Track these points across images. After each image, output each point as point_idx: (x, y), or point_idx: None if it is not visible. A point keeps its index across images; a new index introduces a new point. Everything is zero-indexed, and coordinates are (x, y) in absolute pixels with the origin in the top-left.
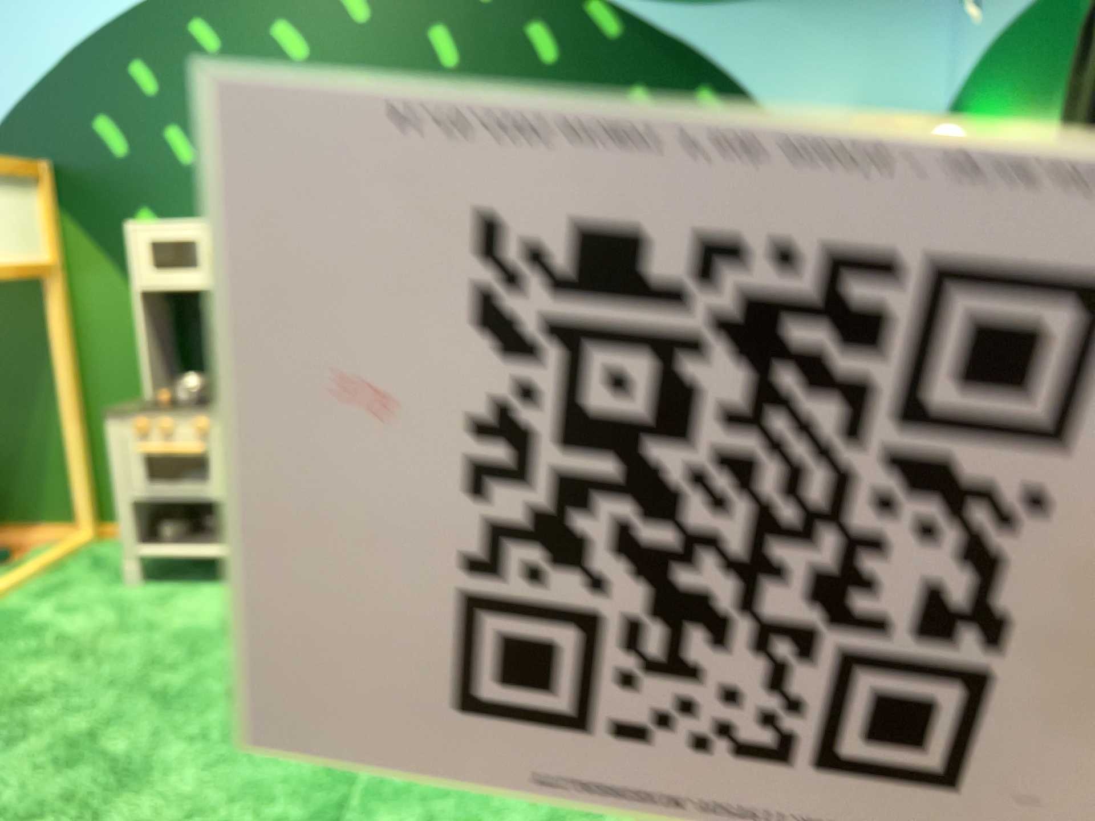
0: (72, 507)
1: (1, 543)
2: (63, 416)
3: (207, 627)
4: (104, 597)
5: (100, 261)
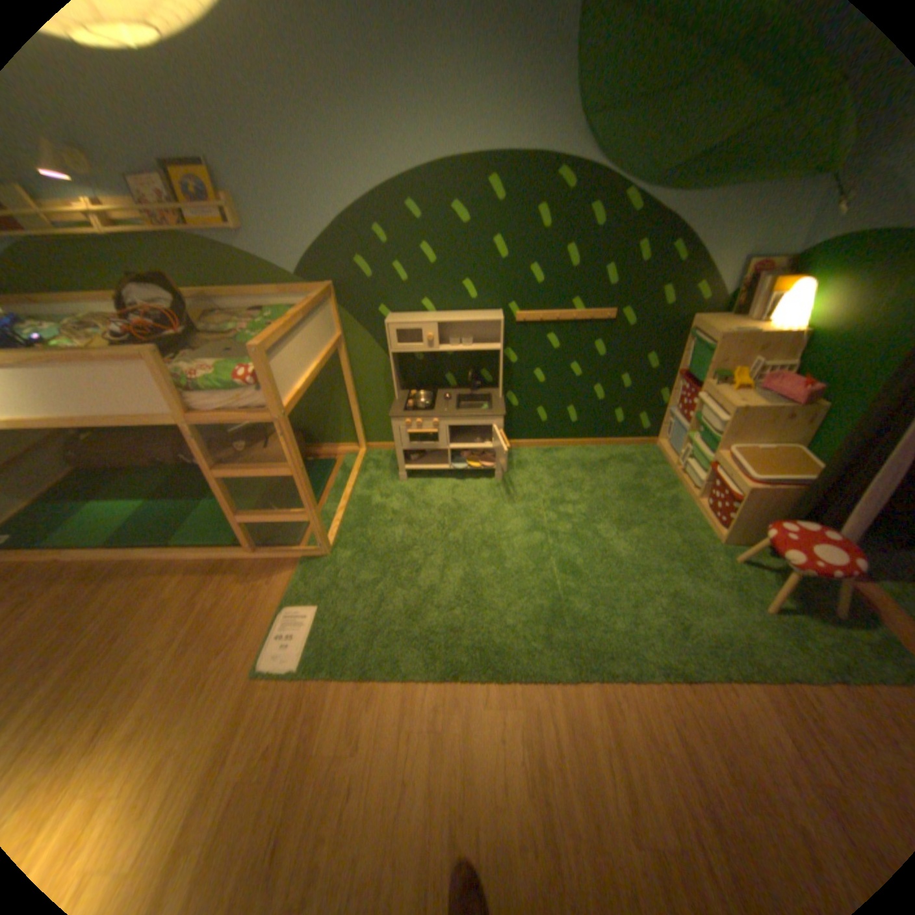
0: (355, 437)
1: (327, 454)
2: (351, 403)
3: (448, 503)
4: (395, 486)
5: (361, 333)
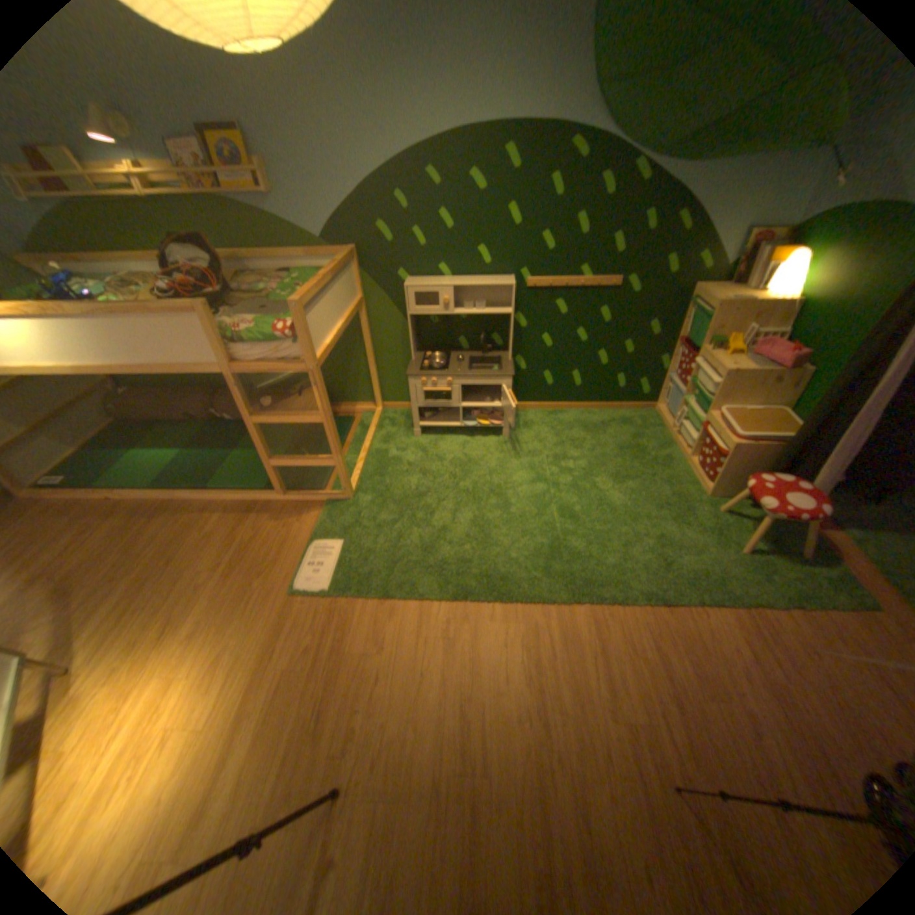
0: (371, 397)
1: (346, 412)
2: (369, 363)
3: (459, 457)
4: (410, 442)
5: (381, 295)
